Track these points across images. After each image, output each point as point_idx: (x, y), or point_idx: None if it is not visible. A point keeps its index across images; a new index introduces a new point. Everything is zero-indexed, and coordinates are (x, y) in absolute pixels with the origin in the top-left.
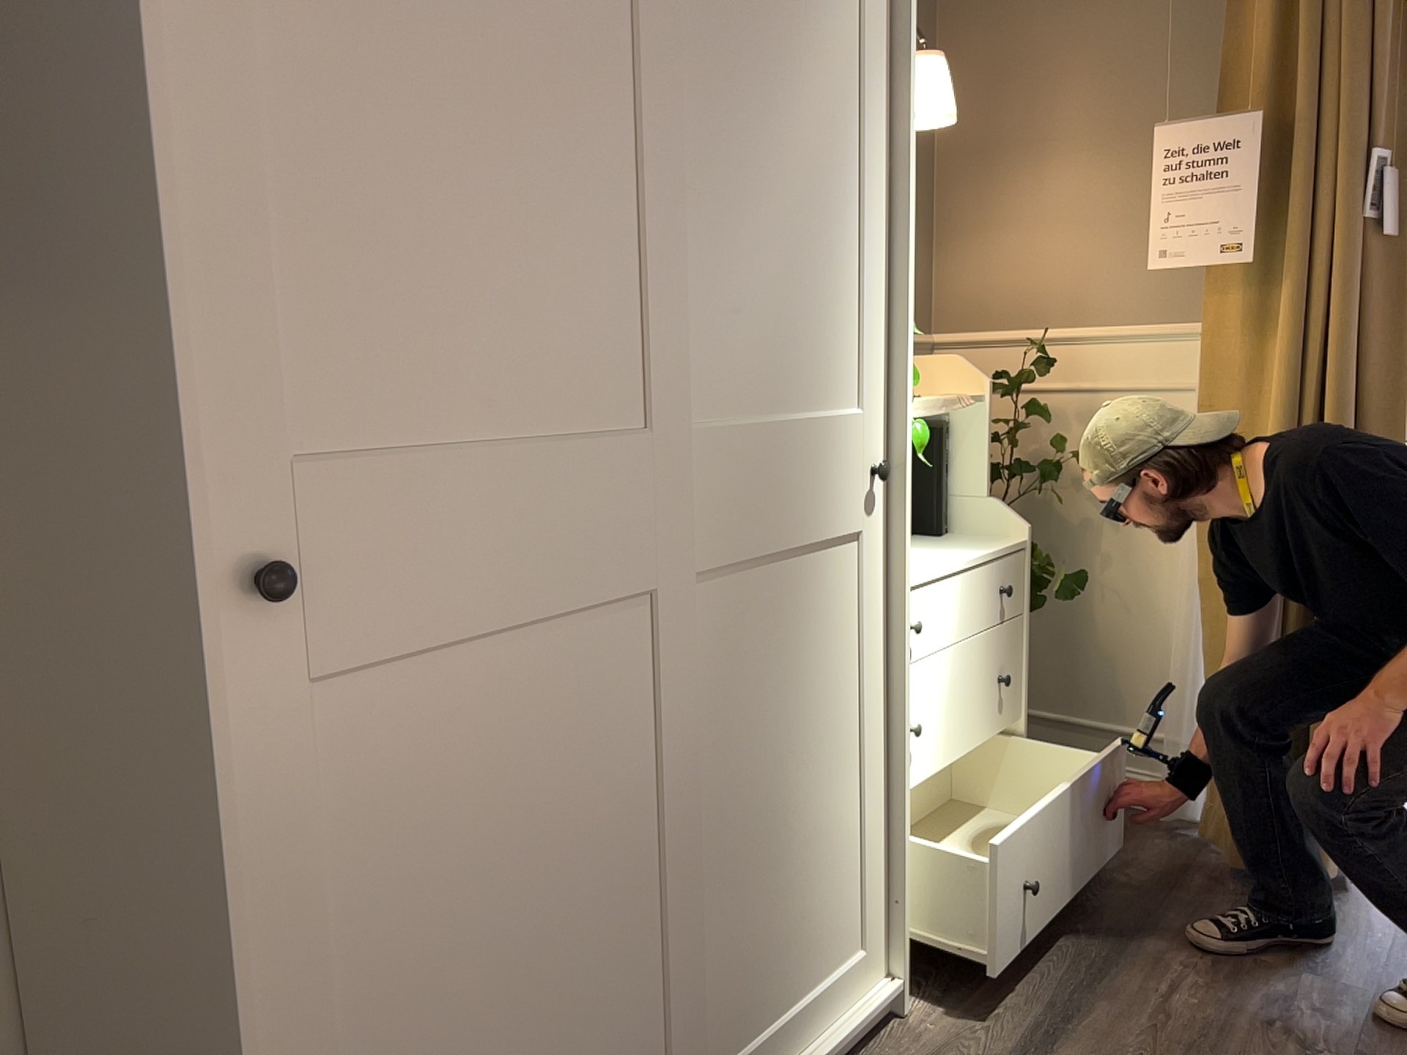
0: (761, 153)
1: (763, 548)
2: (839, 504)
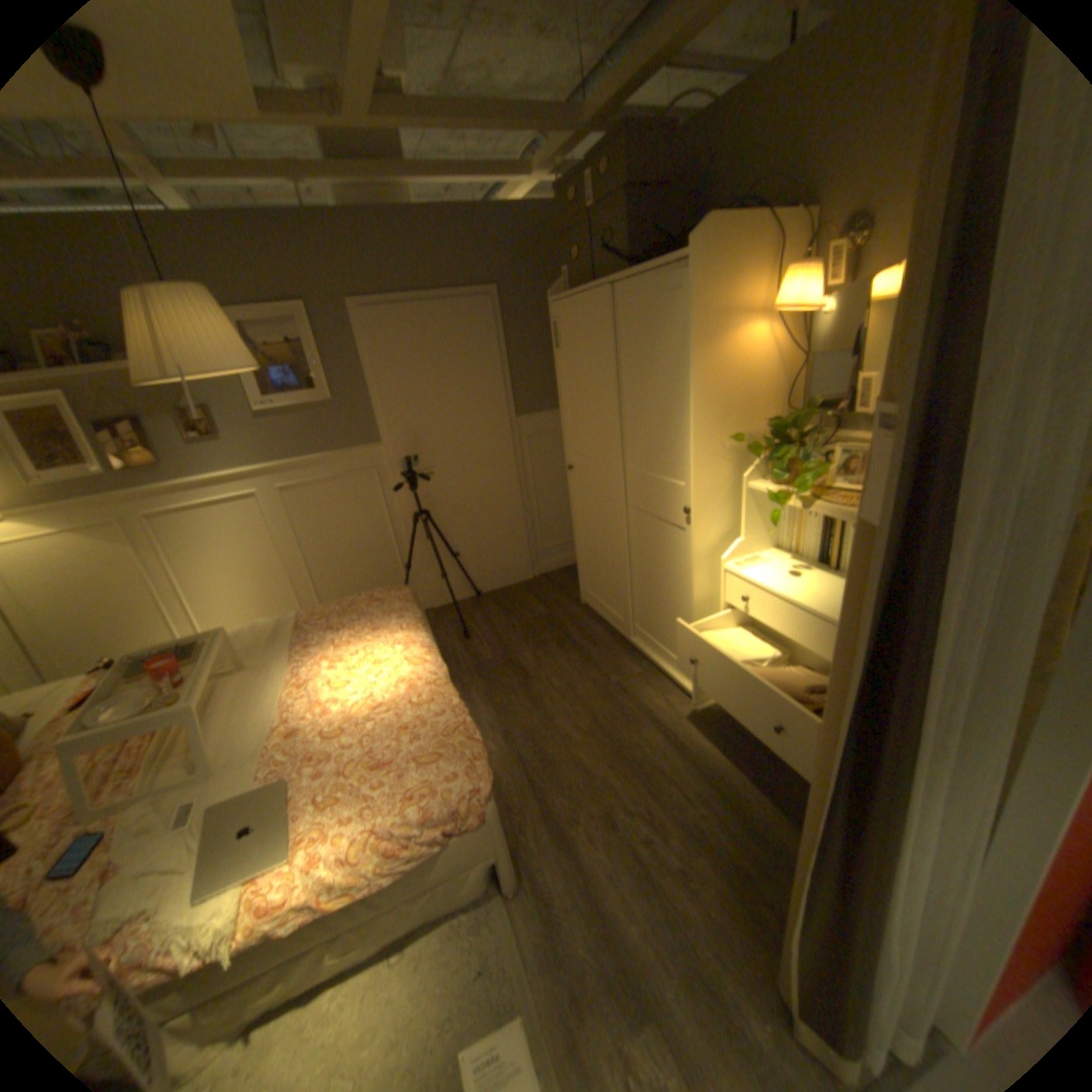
0: (645, 395)
1: (647, 512)
2: (673, 514)
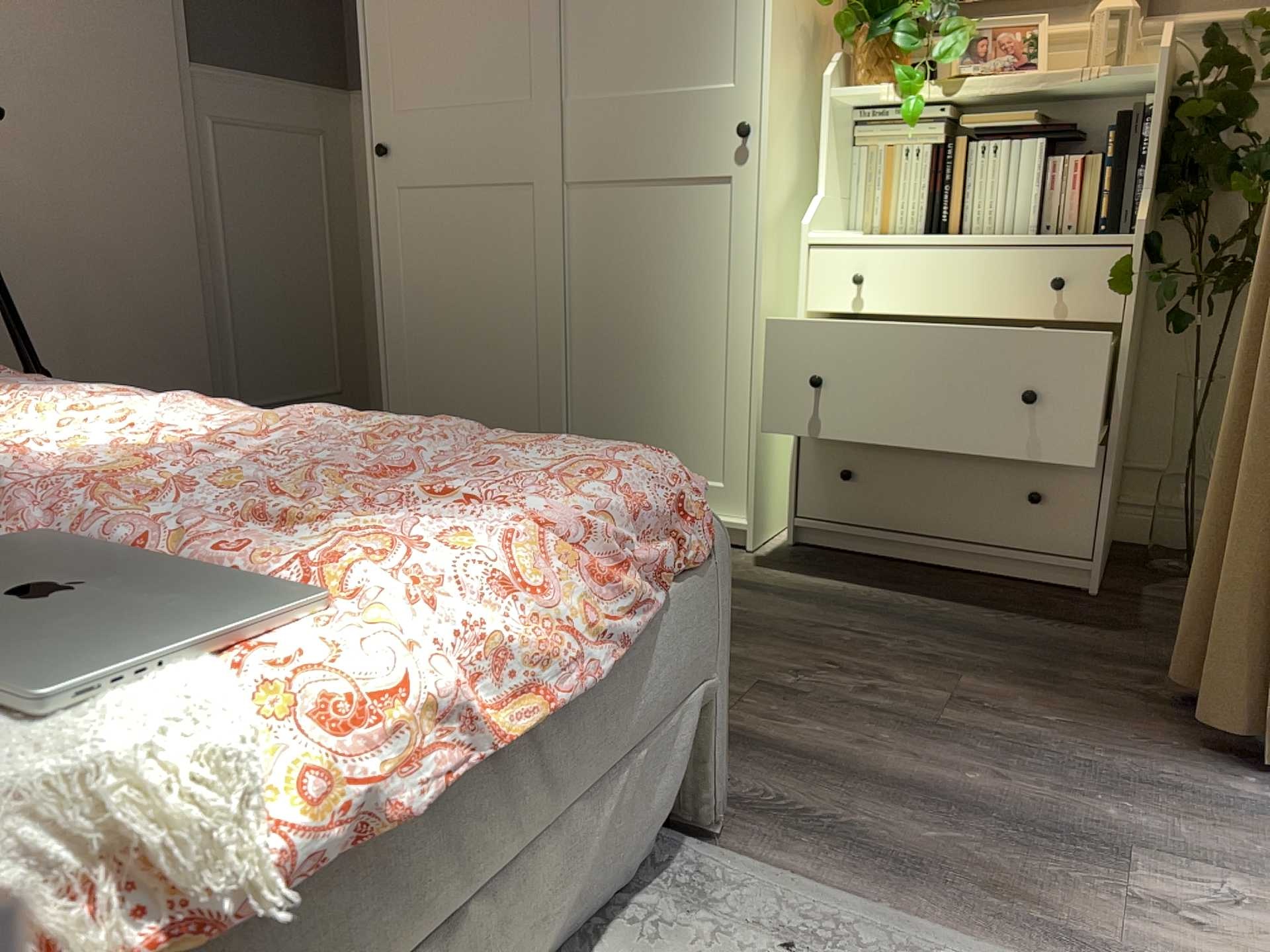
0: None
1: (629, 176)
2: (704, 155)
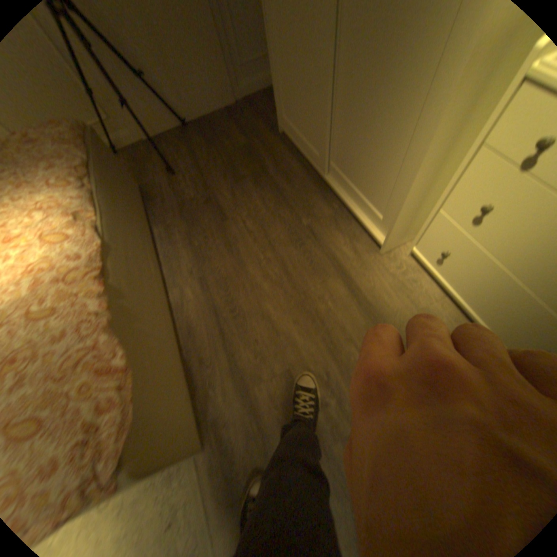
0: None
1: None
2: None
